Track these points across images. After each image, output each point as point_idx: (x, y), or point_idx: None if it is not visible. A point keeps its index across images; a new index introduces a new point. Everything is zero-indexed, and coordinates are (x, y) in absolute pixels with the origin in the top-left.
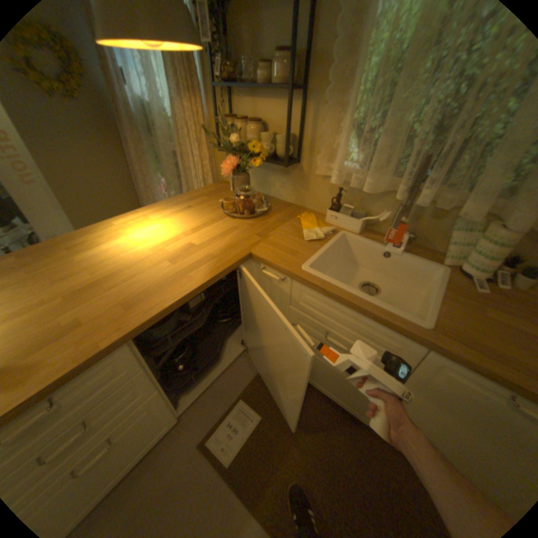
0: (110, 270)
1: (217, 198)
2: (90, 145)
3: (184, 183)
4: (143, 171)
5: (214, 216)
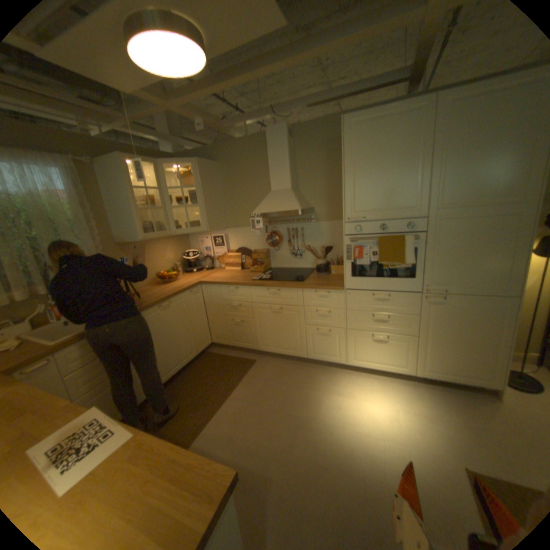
0: None
1: None
2: None
3: None
4: None
5: None
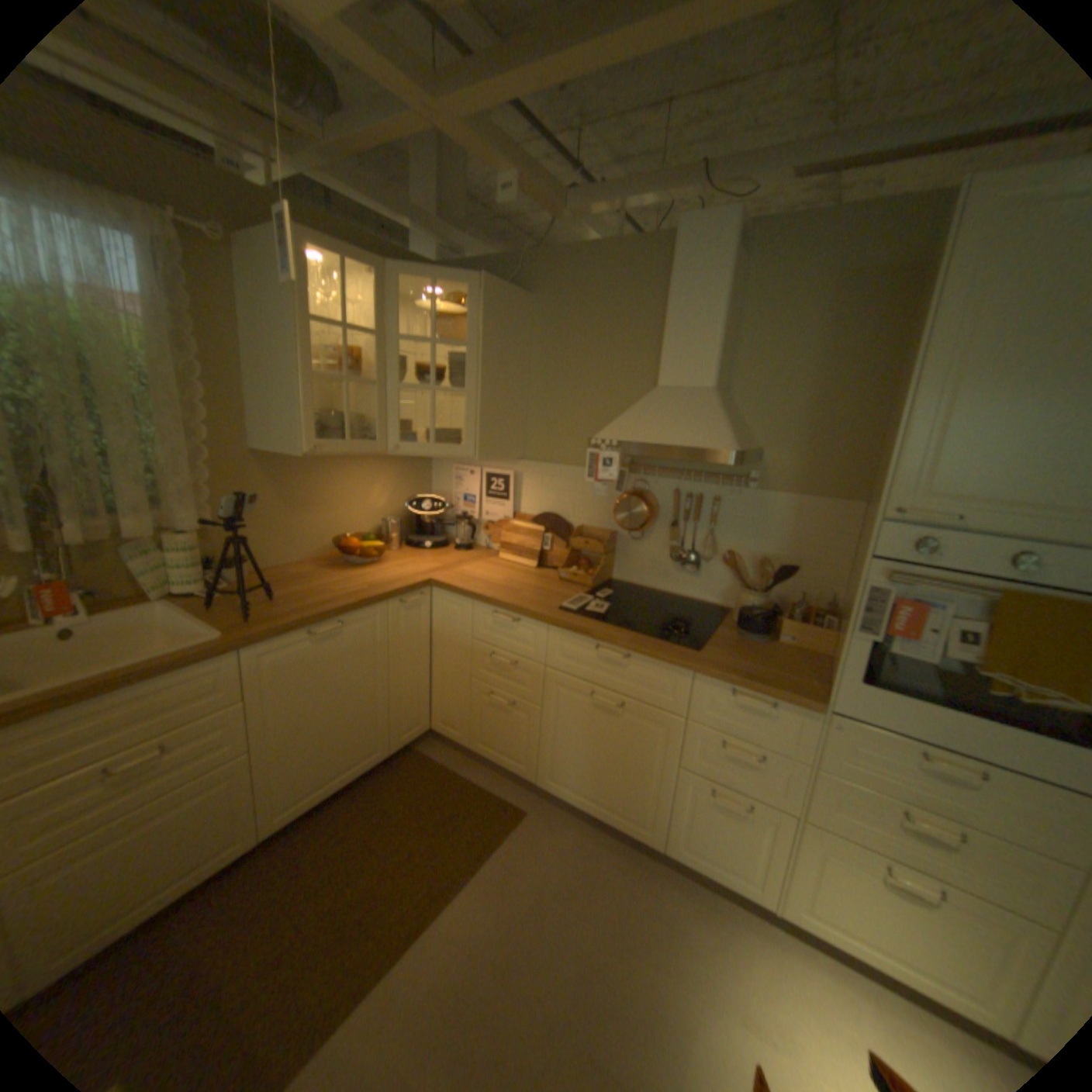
0: None
1: None
2: None
3: None
4: None
5: None
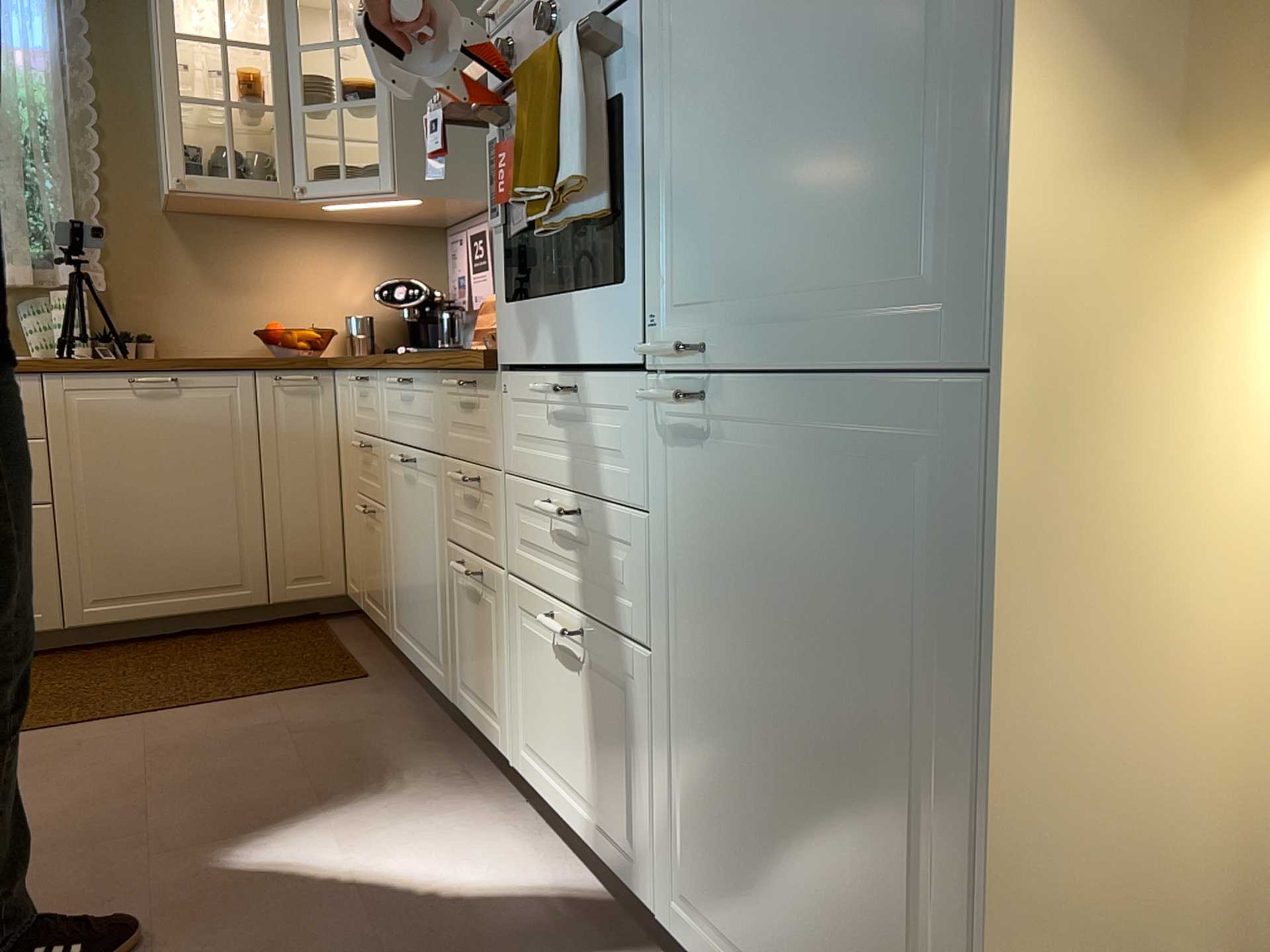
0: None
1: None
2: None
3: None
4: None
5: None
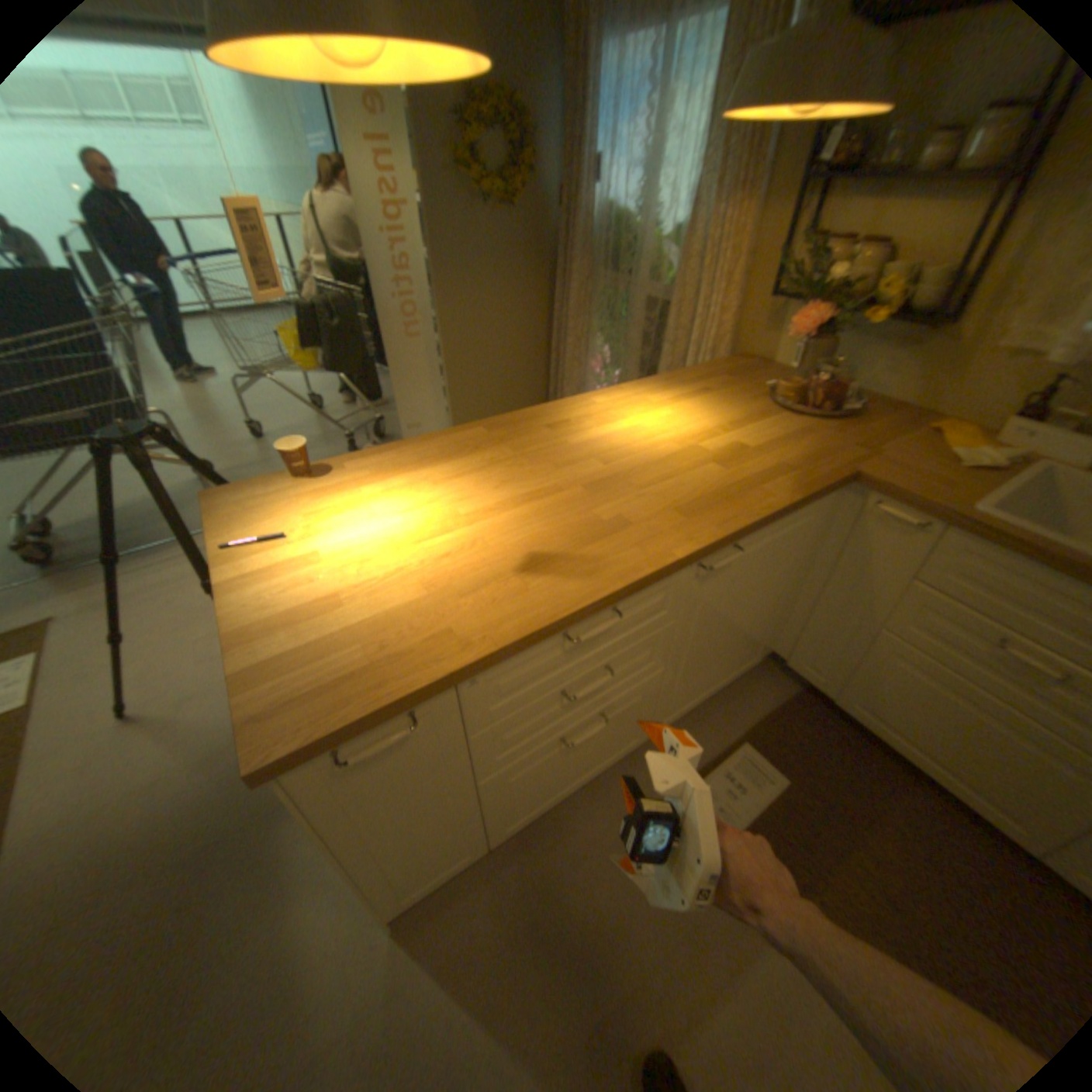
0: (630, 463)
1: (749, 380)
2: (508, 282)
3: (668, 353)
4: (577, 330)
5: (759, 407)
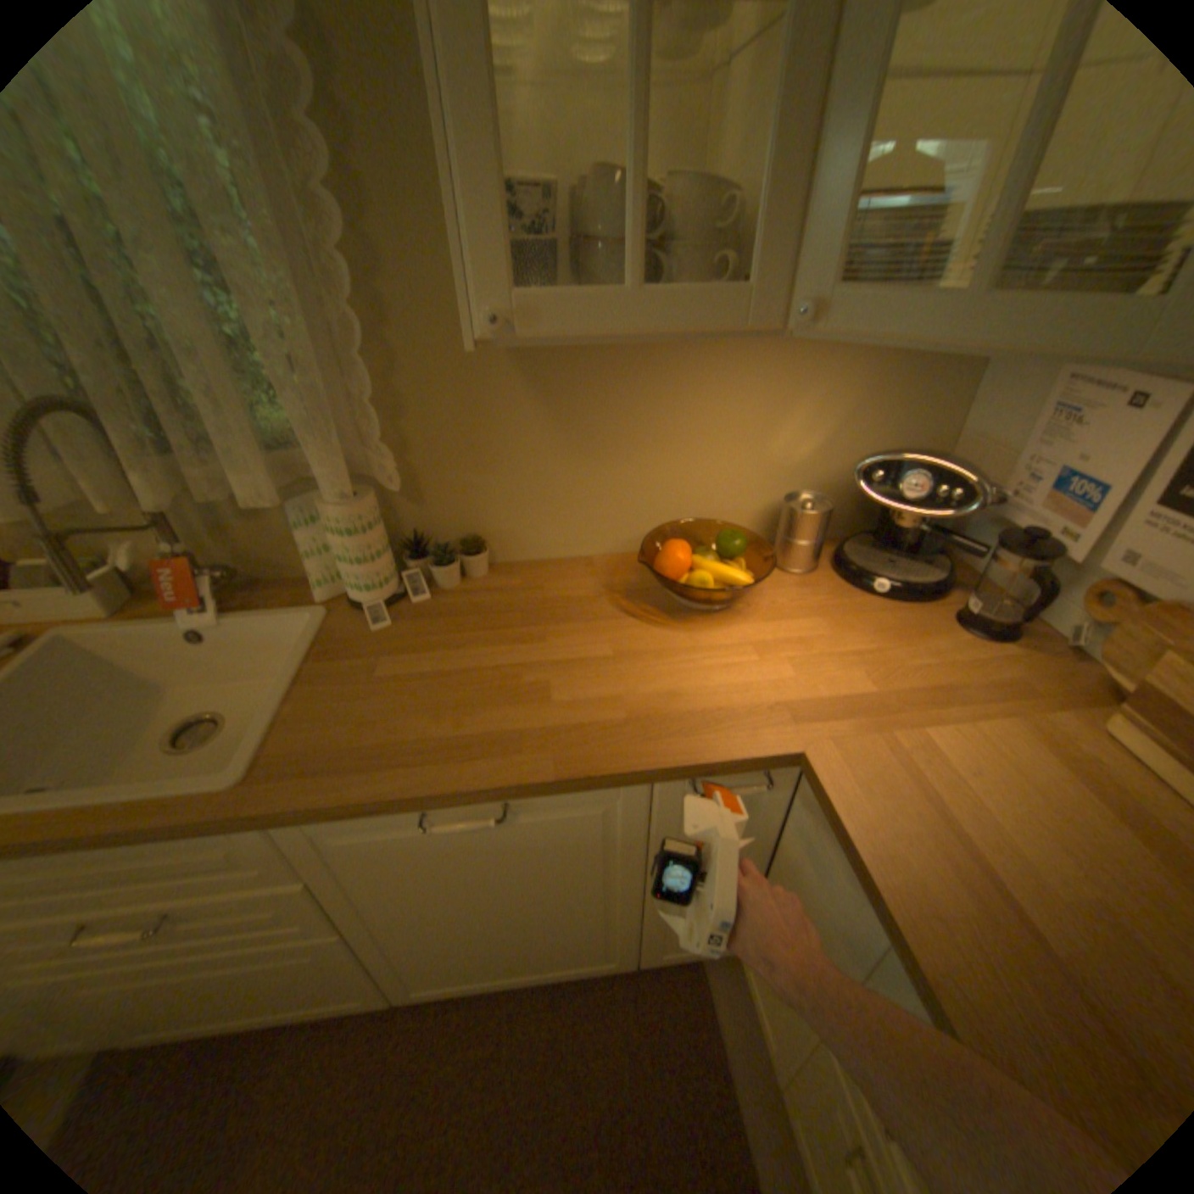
0: None
1: None
2: None
3: None
4: None
5: None
